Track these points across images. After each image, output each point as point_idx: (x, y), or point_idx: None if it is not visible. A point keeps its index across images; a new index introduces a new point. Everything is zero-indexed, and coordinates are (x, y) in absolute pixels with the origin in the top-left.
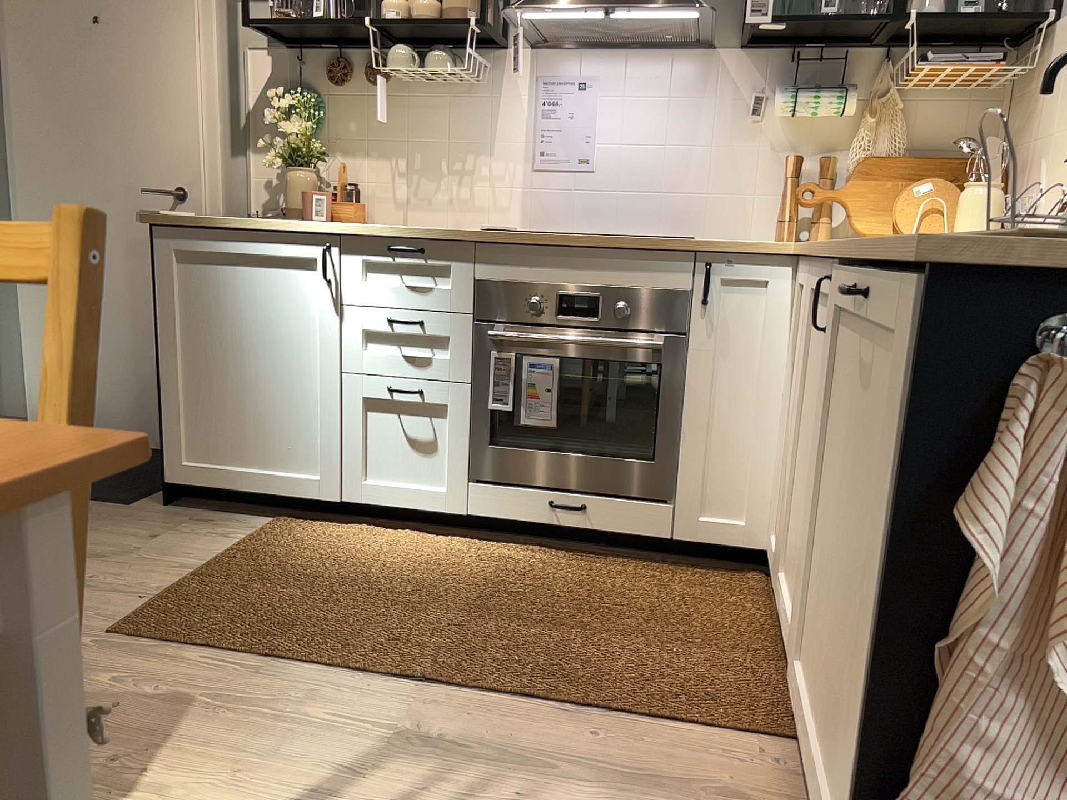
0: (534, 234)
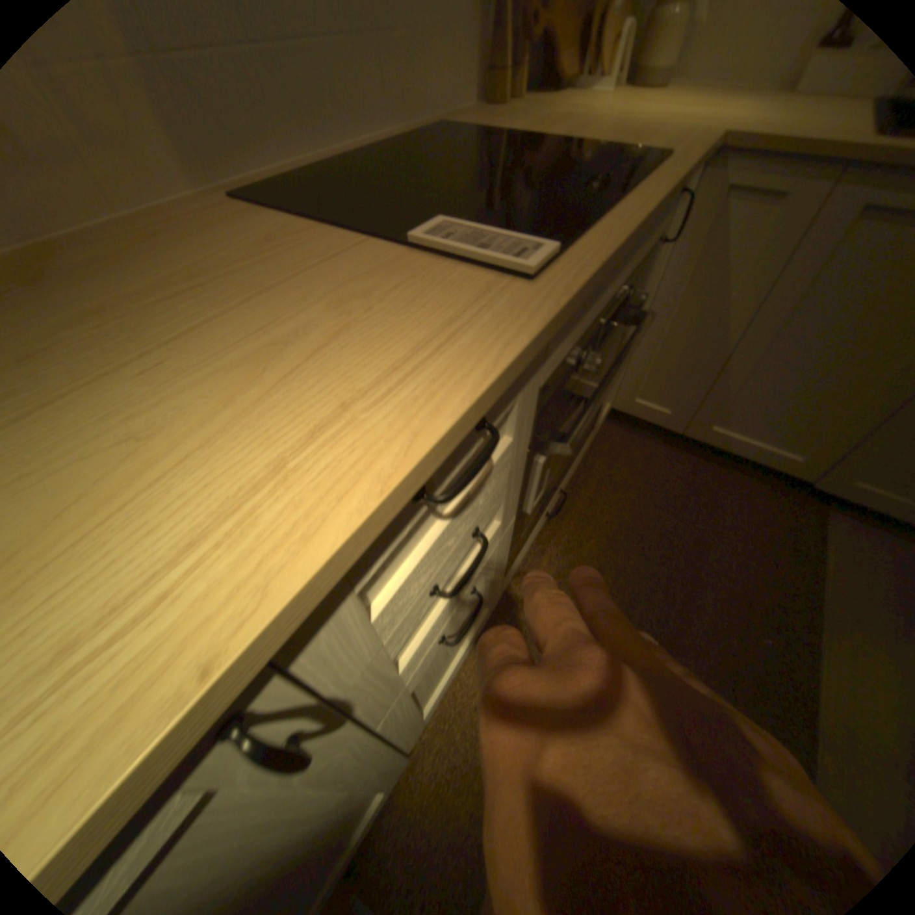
0: (621, 247)
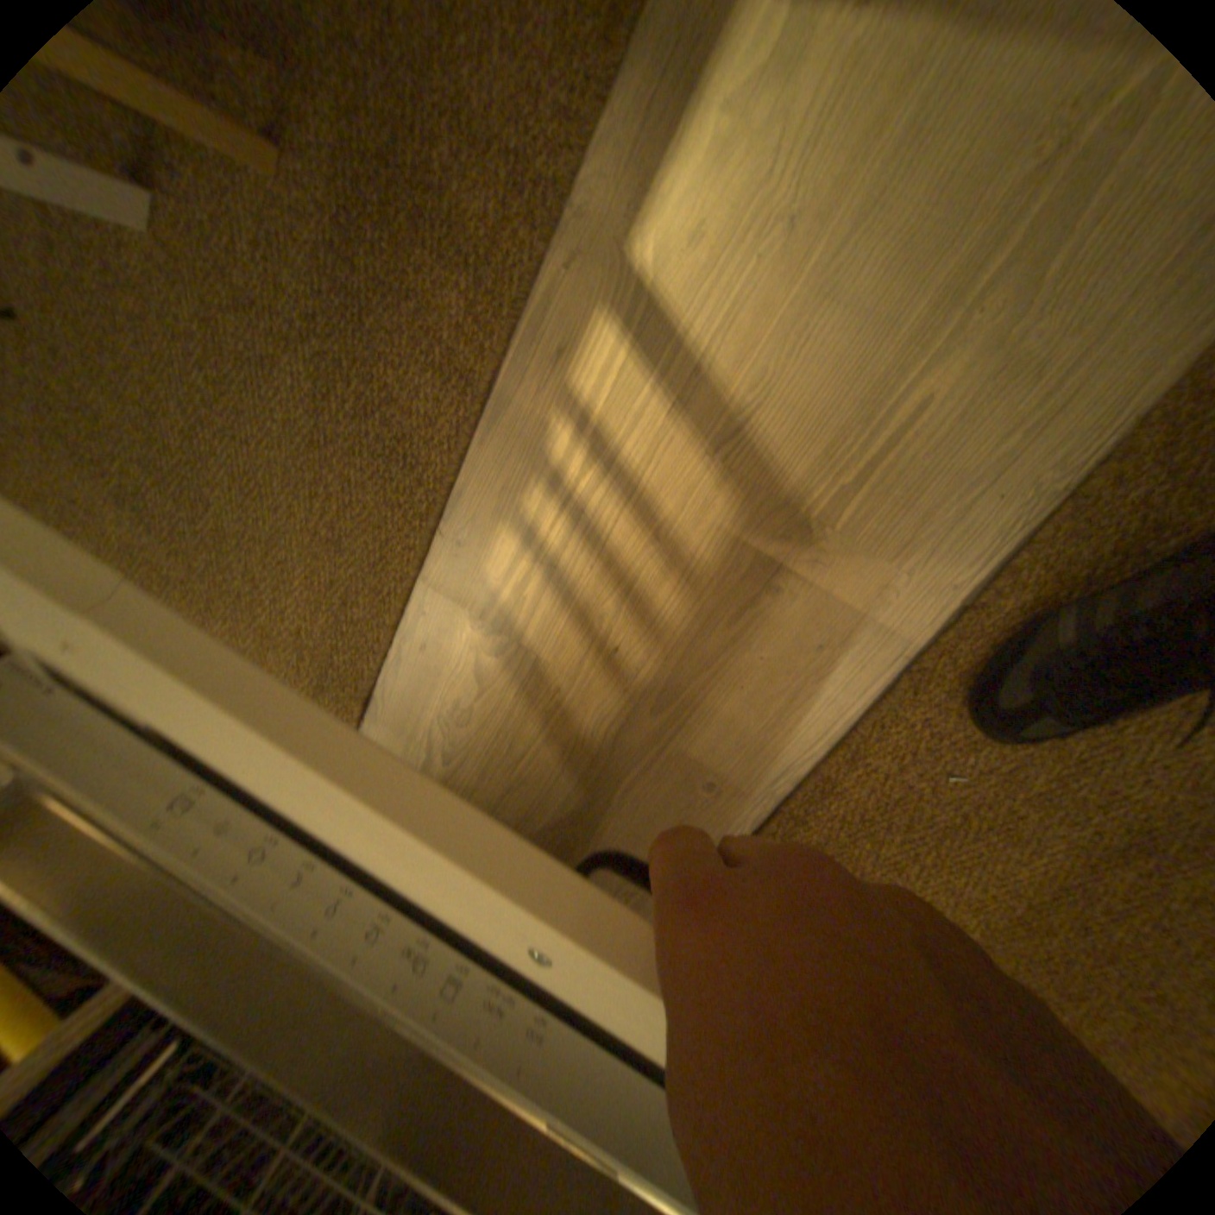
0: None
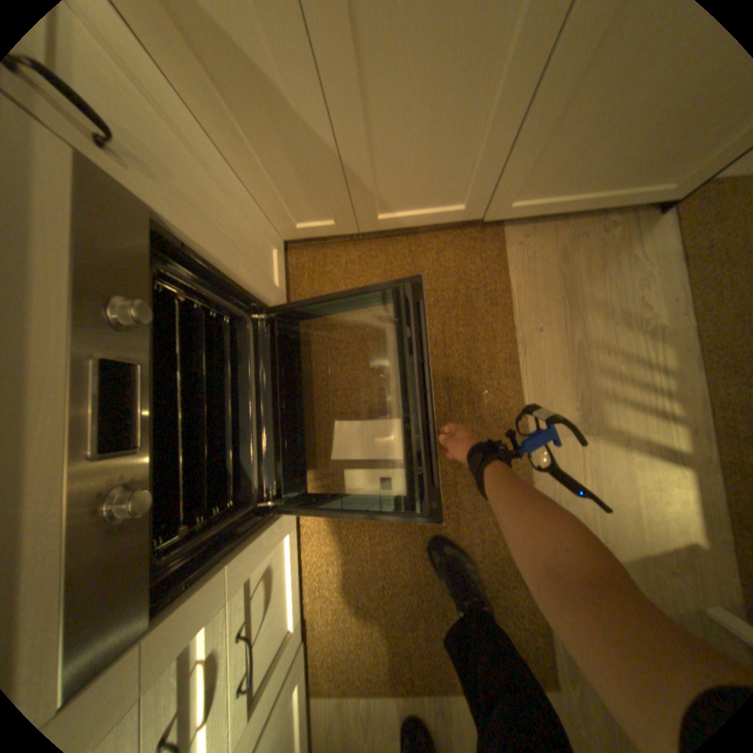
0: None
